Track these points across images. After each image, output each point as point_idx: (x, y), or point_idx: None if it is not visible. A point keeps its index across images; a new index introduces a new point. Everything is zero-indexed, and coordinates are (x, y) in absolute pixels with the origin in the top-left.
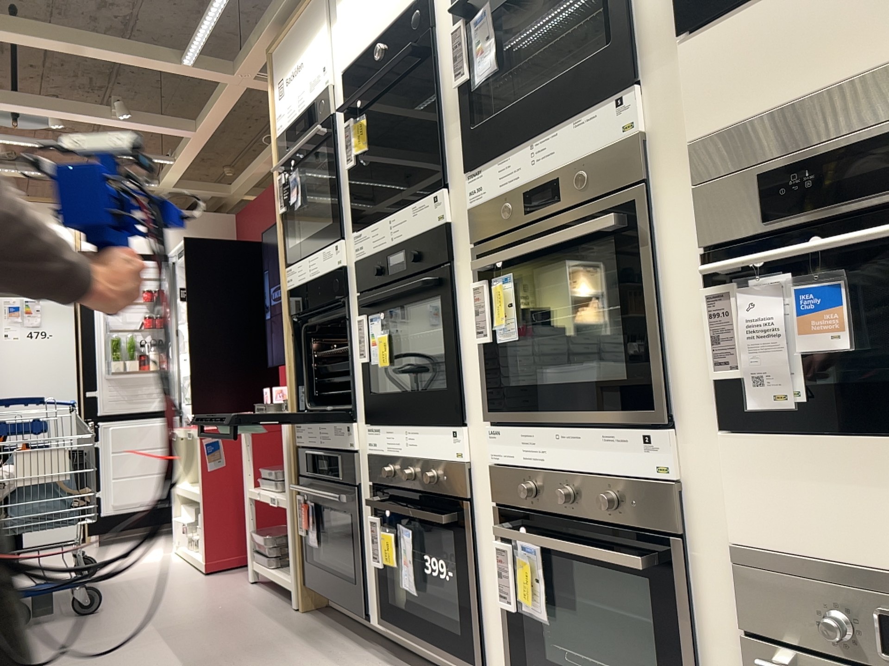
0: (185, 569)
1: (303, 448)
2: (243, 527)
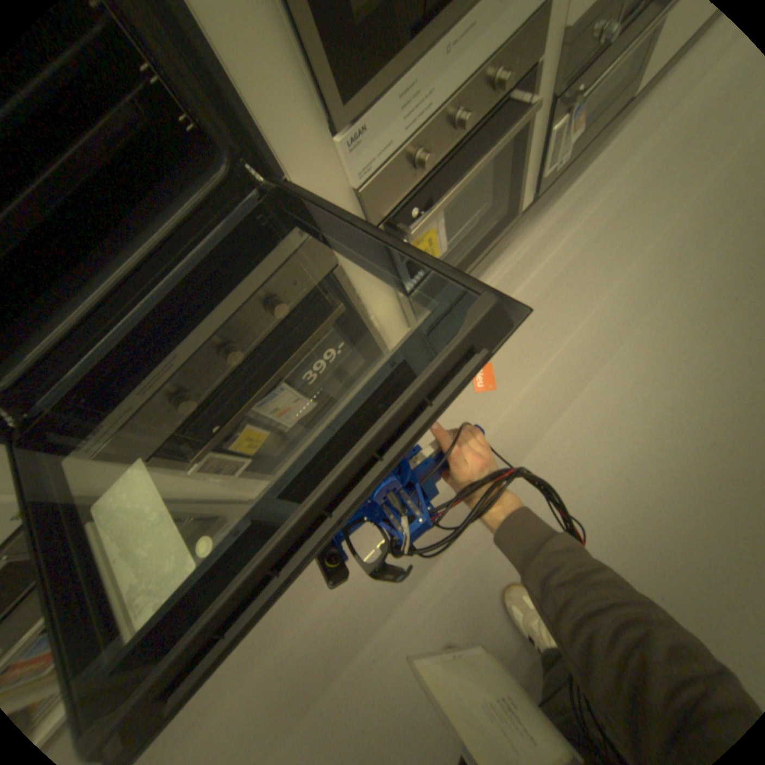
0: None
1: None
2: None
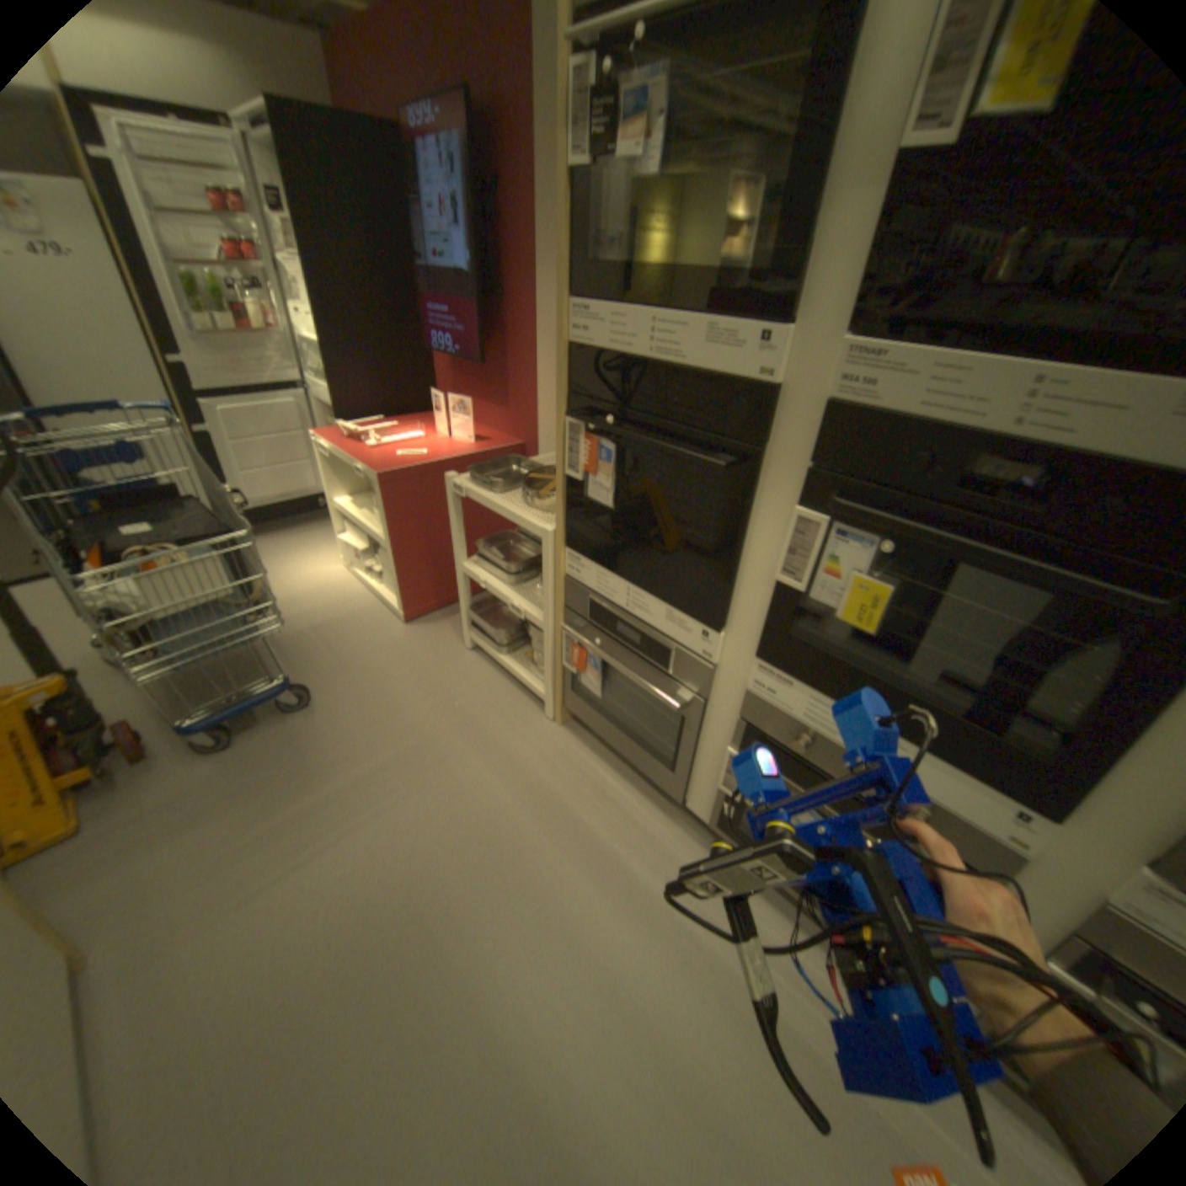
0: (376, 612)
1: (576, 581)
2: (440, 576)
